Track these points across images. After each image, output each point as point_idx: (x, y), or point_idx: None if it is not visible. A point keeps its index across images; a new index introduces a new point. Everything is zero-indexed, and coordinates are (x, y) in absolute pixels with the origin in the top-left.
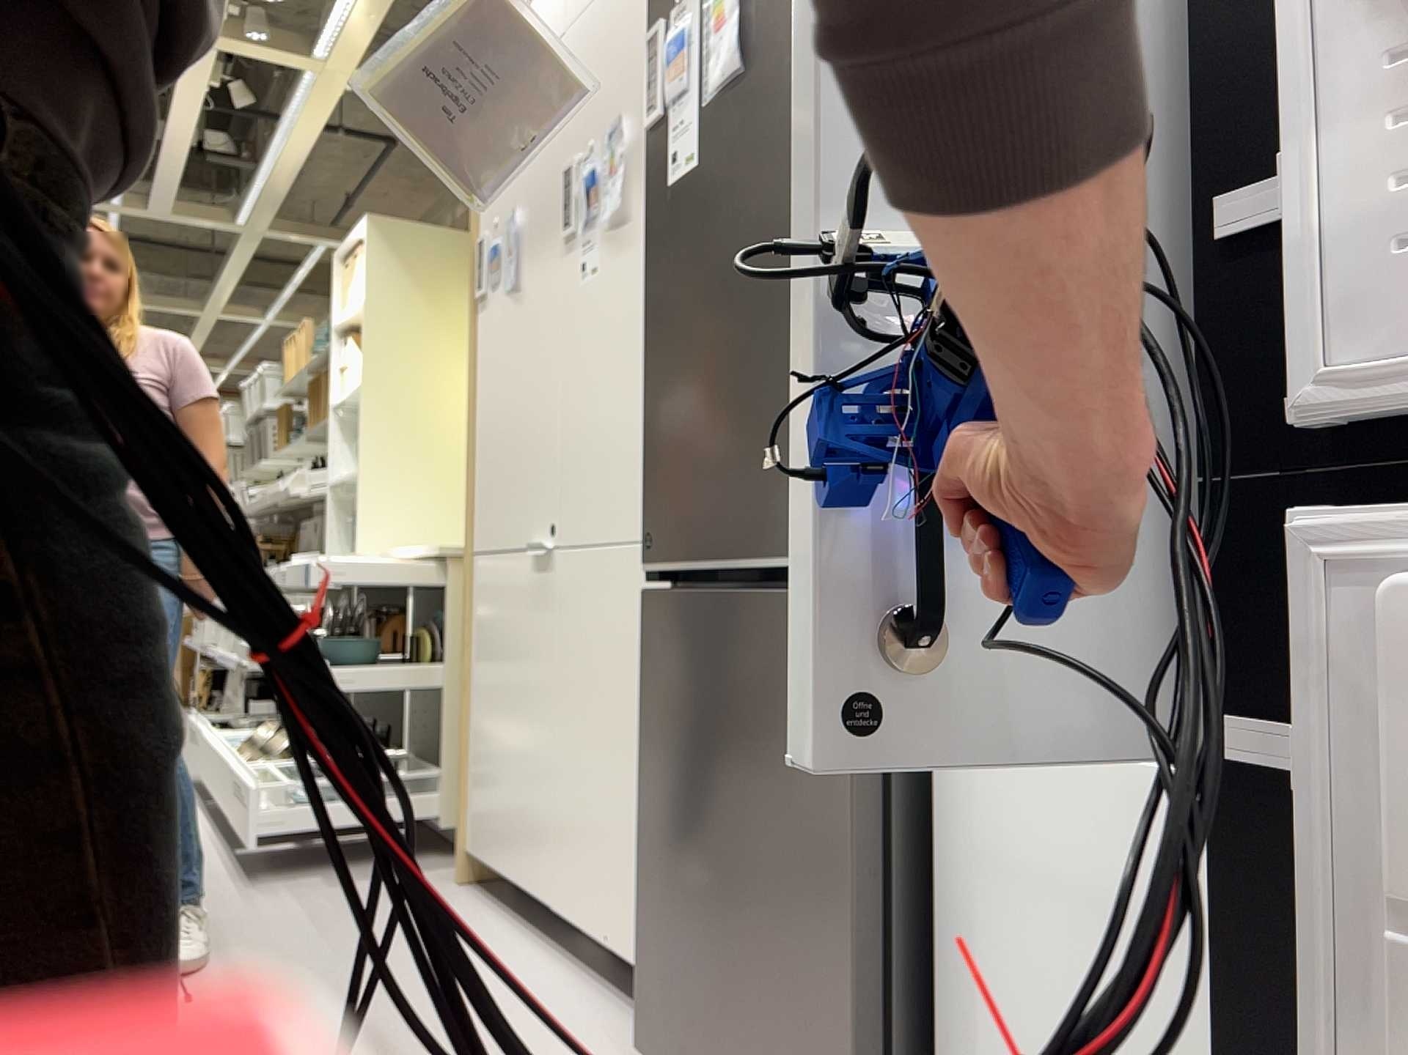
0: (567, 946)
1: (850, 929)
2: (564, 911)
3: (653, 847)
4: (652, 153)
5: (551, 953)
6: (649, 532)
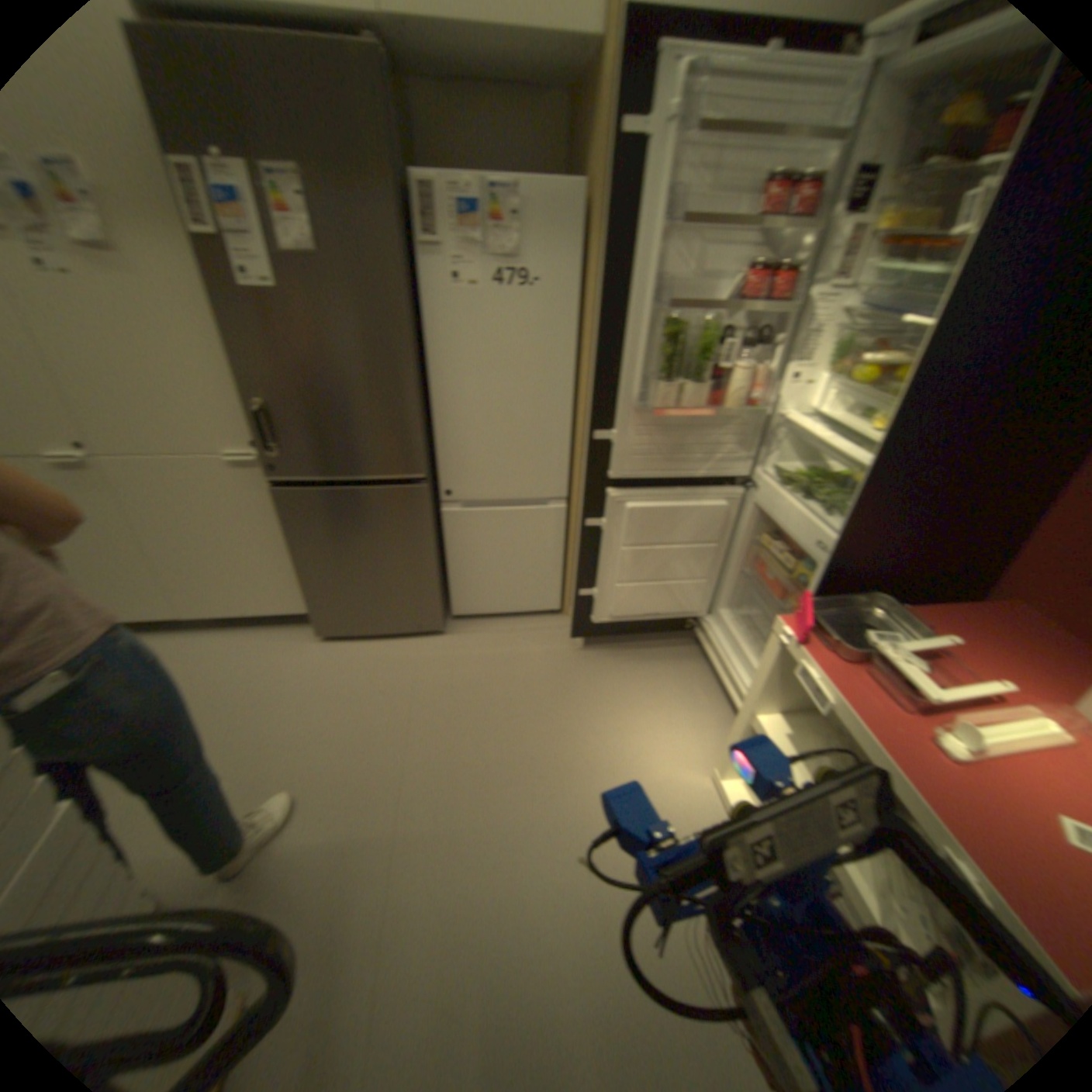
0: (180, 630)
1: (429, 570)
2: (187, 618)
3: (306, 577)
4: (199, 253)
5: (180, 636)
6: (264, 464)
